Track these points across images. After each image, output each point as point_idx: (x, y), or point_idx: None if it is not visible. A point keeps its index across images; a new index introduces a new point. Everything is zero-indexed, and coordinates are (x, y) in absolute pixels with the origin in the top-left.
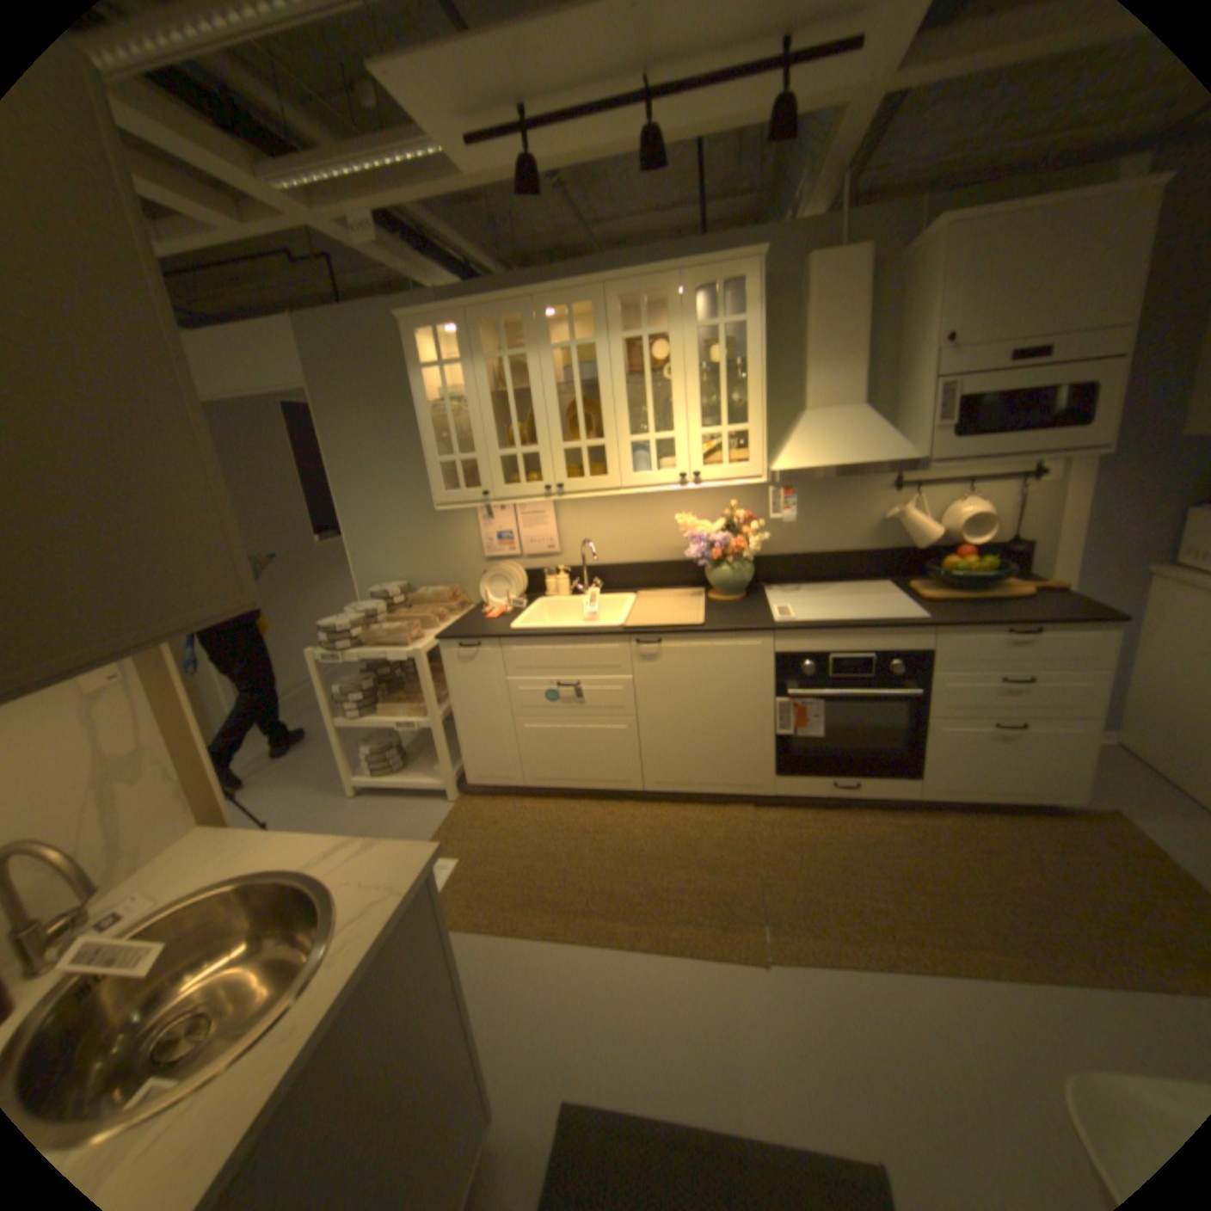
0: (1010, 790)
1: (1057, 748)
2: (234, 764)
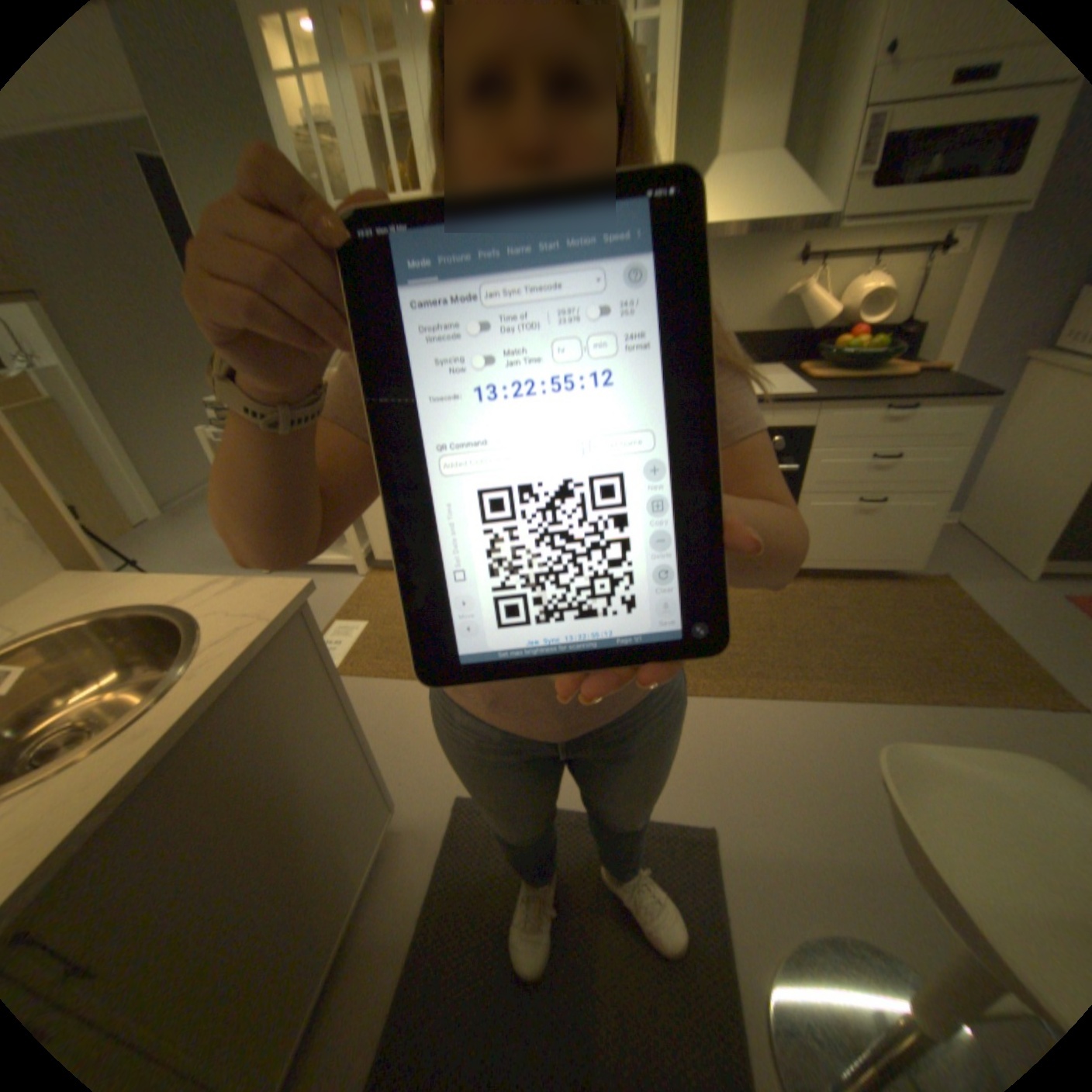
0: (861, 557)
1: (909, 519)
2: (153, 548)
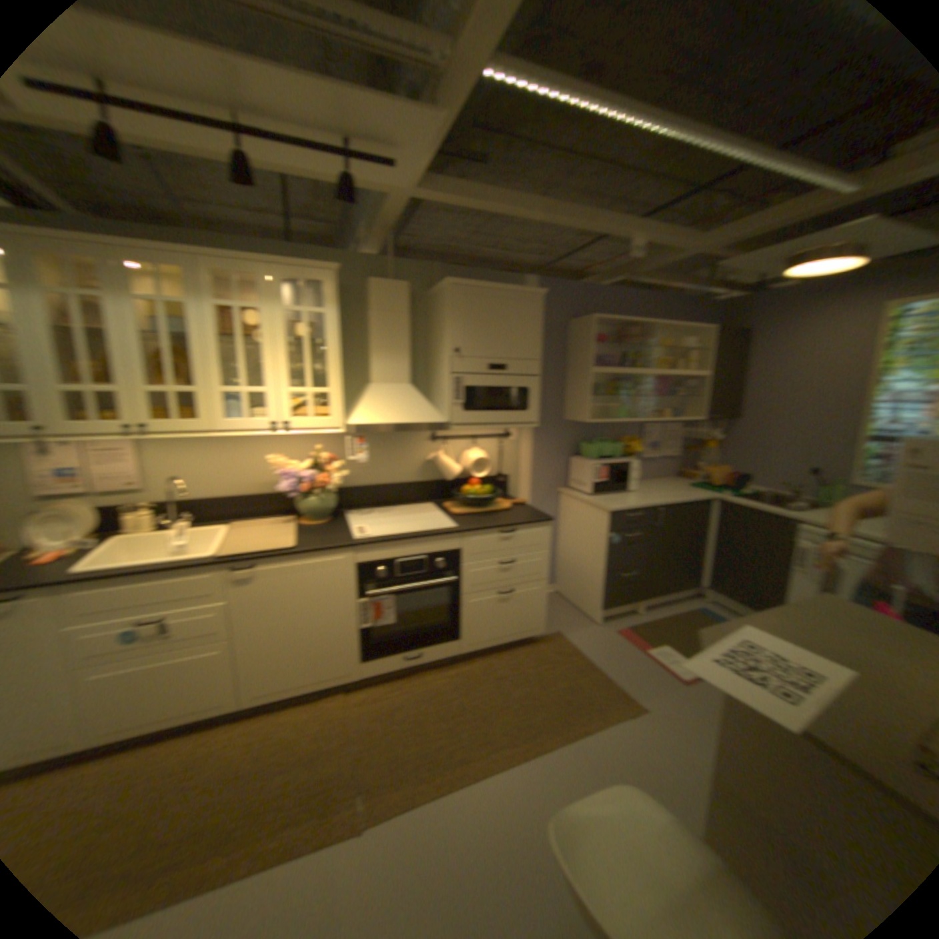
0: (509, 633)
1: (530, 600)
2: None
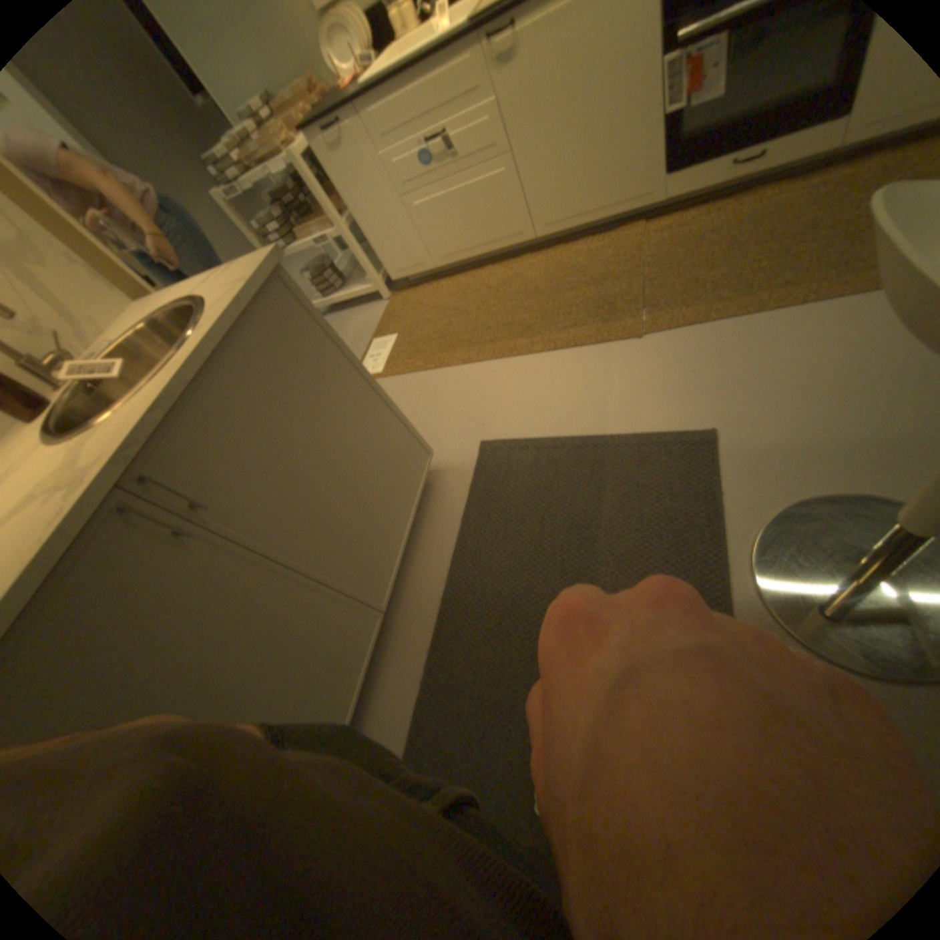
0: None
1: None
2: None
